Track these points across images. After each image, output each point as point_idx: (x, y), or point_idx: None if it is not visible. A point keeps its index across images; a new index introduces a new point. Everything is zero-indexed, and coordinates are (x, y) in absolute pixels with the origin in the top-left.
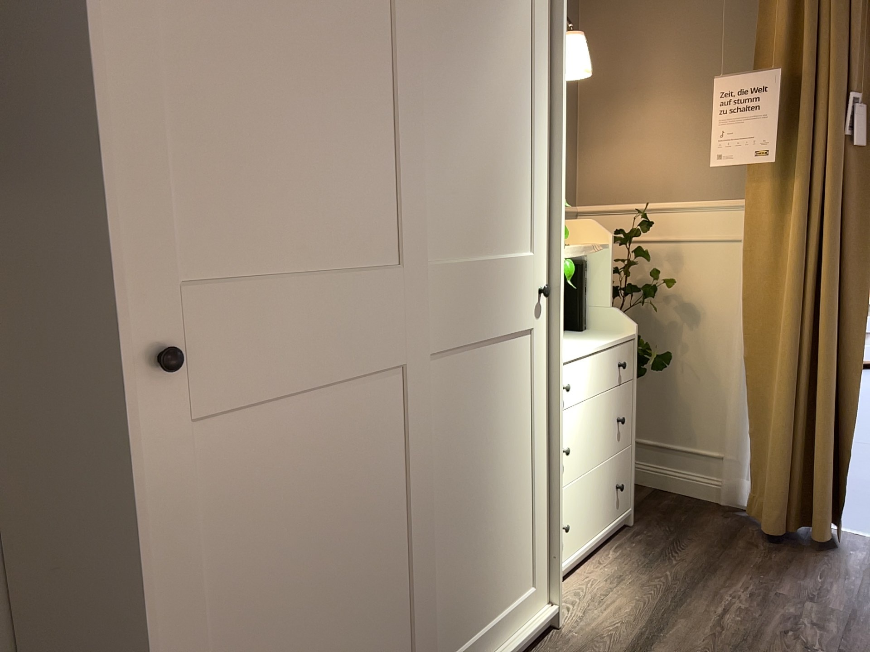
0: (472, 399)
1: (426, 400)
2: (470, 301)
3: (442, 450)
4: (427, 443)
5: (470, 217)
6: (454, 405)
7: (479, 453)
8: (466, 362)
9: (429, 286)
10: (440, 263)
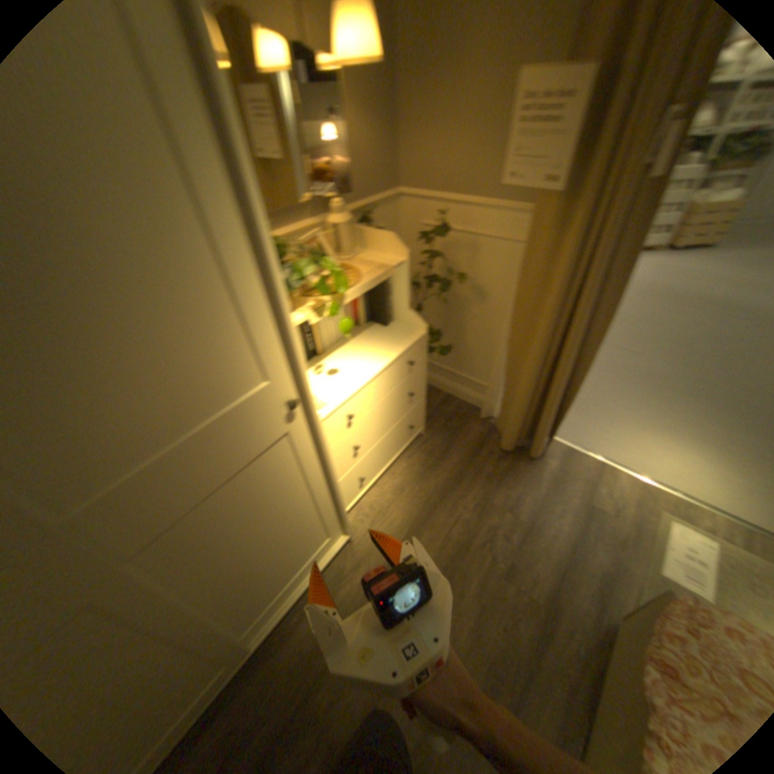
0: (227, 525)
1: (141, 597)
2: (185, 478)
3: (200, 576)
4: (163, 610)
5: (140, 411)
6: (203, 546)
7: (253, 539)
8: (204, 514)
9: (89, 527)
10: (101, 490)
